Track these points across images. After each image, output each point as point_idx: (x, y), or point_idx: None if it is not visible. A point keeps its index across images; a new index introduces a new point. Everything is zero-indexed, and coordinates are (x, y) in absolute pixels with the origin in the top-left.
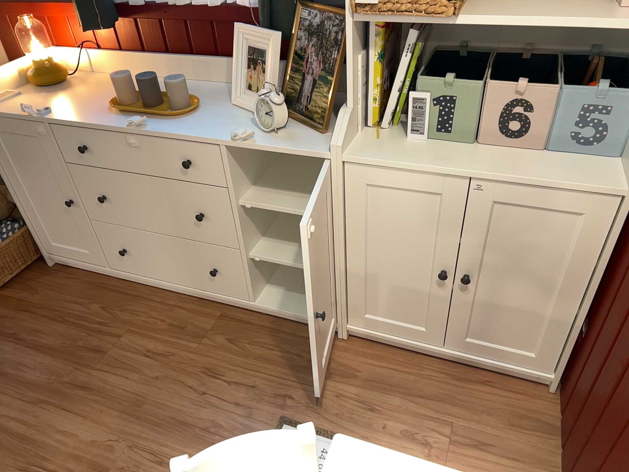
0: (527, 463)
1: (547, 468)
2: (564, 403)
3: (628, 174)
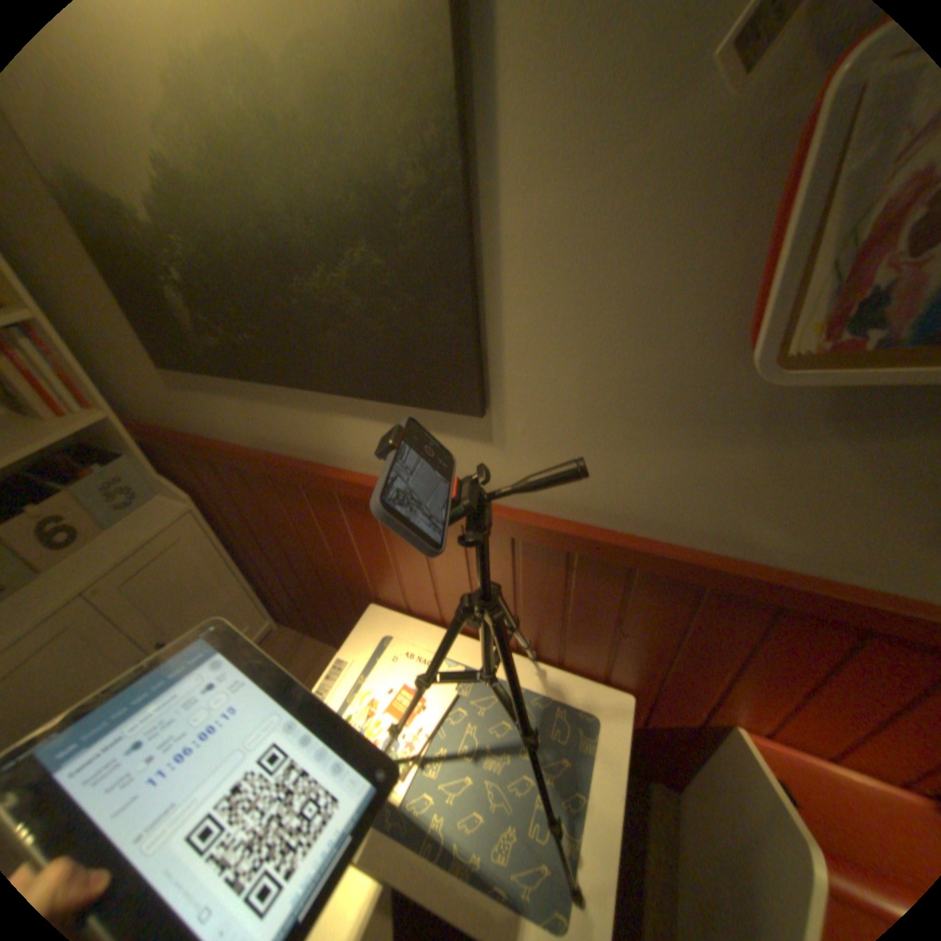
0: (314, 667)
1: (322, 656)
2: (289, 625)
3: (177, 501)
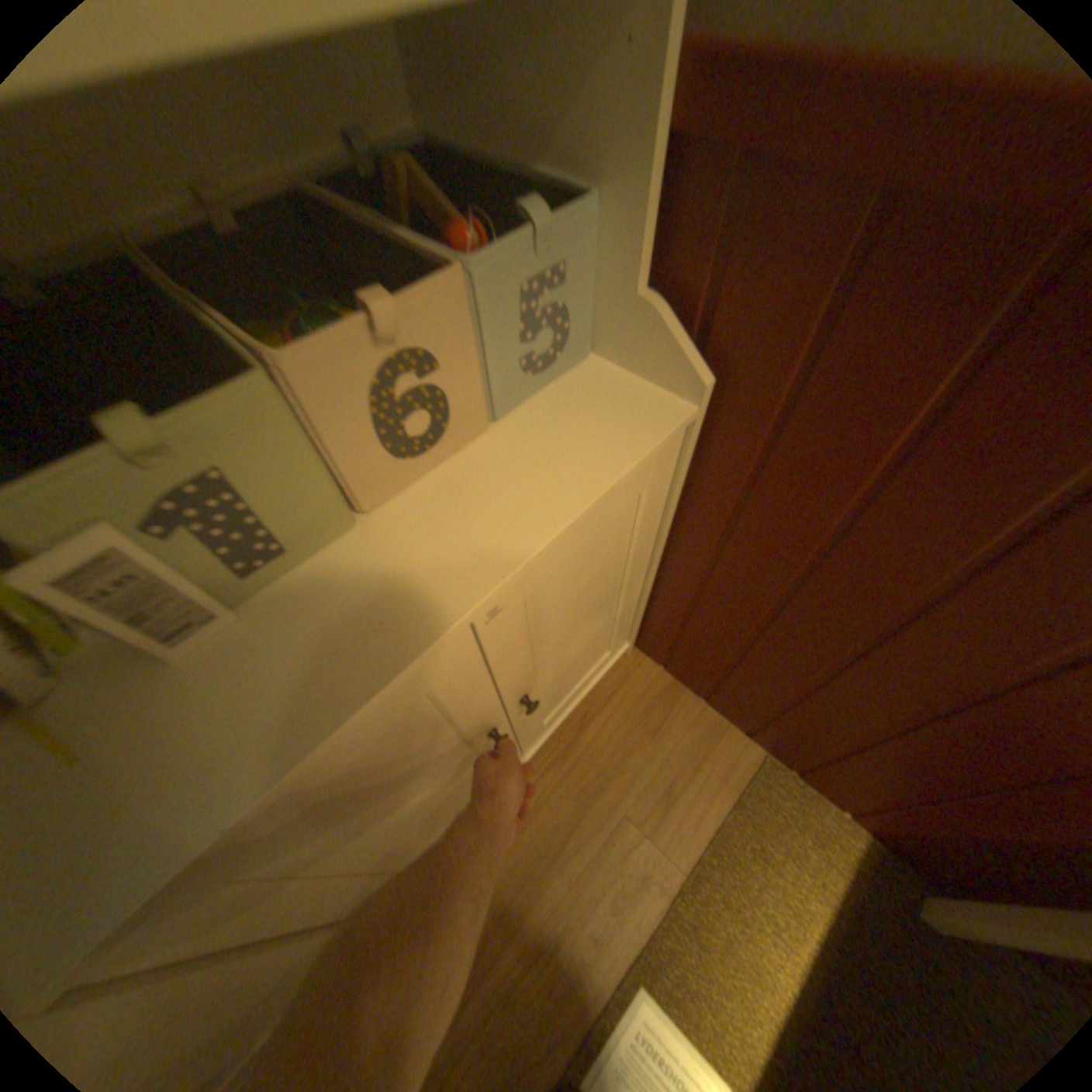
0: (707, 756)
1: (719, 738)
2: (657, 657)
3: (661, 382)
